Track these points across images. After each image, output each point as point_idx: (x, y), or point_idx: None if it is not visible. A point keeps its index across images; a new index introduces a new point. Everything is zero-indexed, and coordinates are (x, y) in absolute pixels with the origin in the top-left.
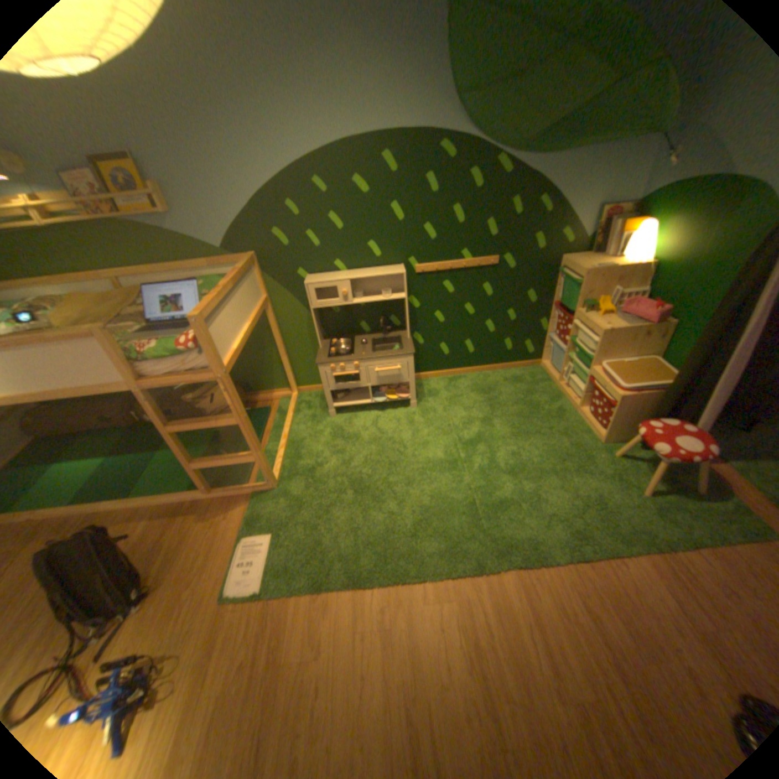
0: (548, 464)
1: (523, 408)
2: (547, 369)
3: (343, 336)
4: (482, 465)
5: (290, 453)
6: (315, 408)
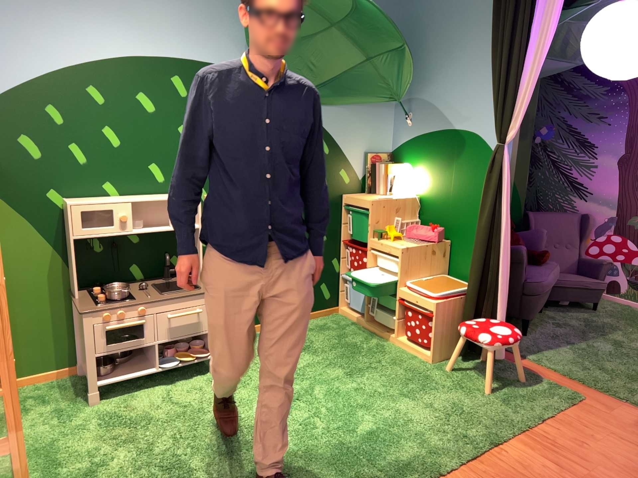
0: (395, 390)
1: (343, 350)
2: (349, 314)
3: (105, 285)
4: (329, 407)
5: (37, 463)
6: (57, 400)
